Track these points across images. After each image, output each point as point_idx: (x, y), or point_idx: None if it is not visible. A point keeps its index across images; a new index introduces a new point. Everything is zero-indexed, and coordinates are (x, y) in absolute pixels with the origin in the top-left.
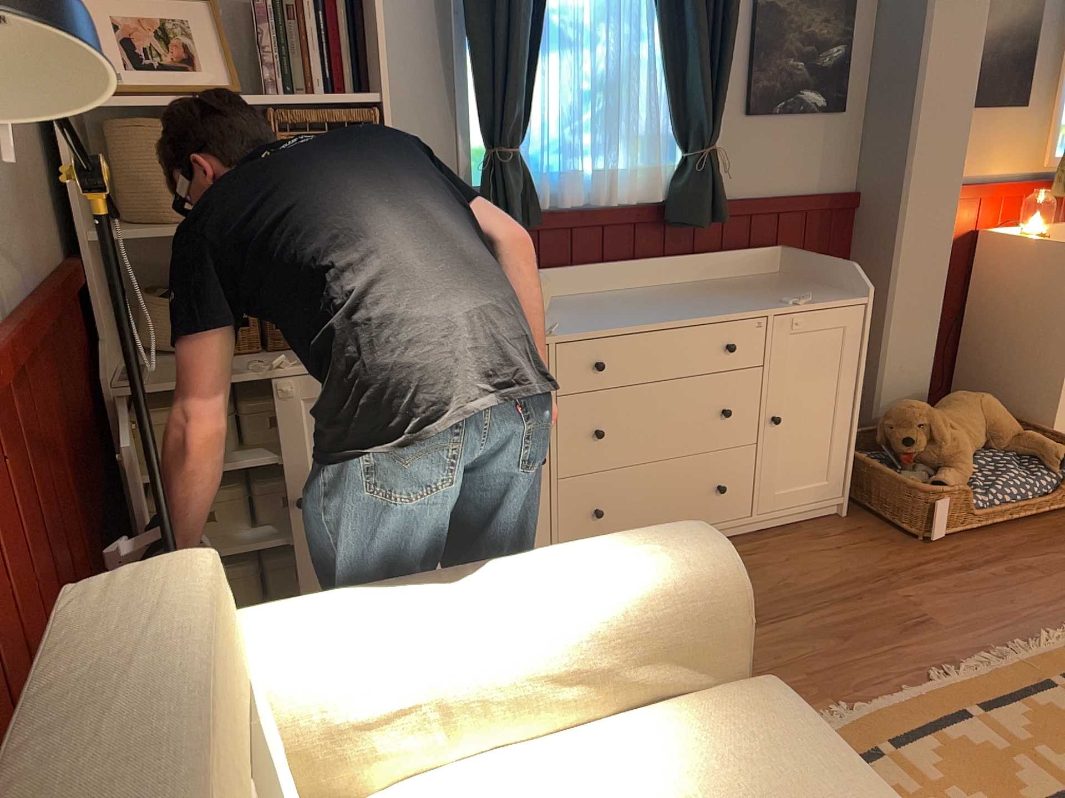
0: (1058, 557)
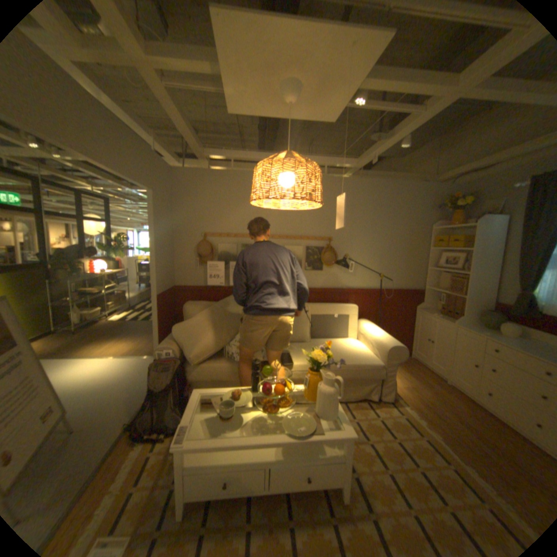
0: None
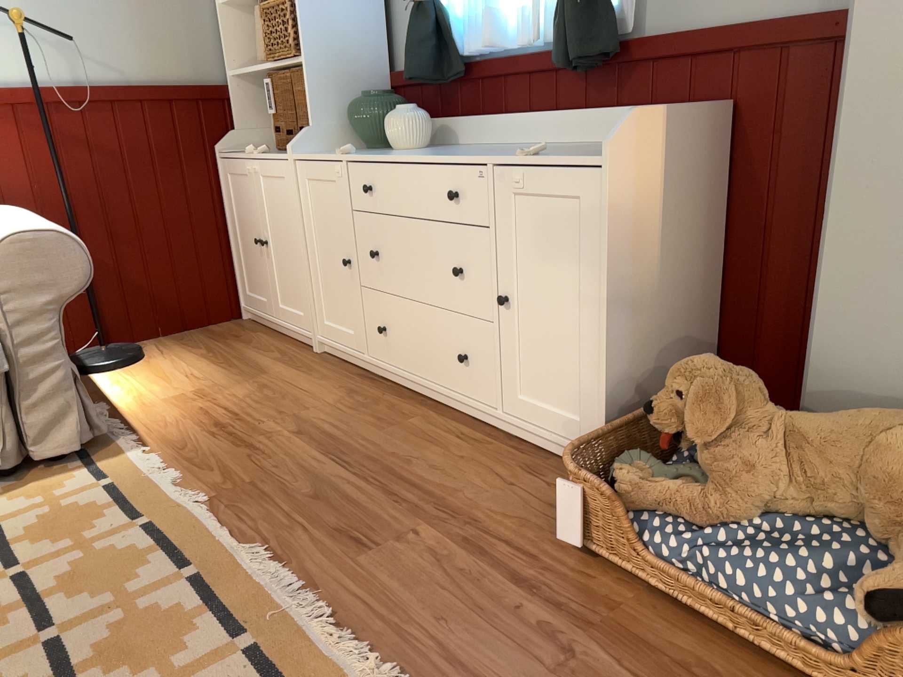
0: None
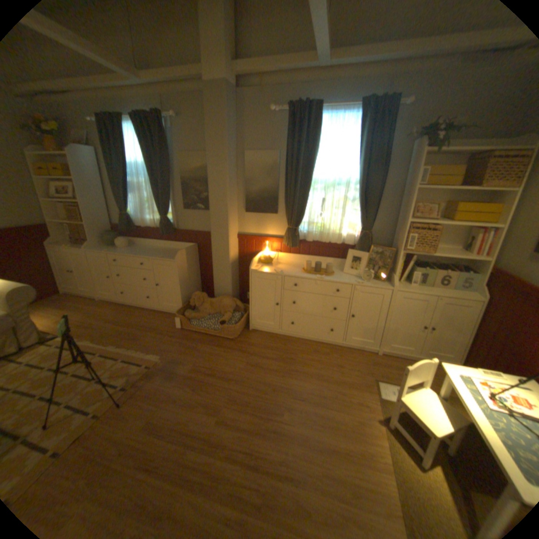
0: (192, 346)
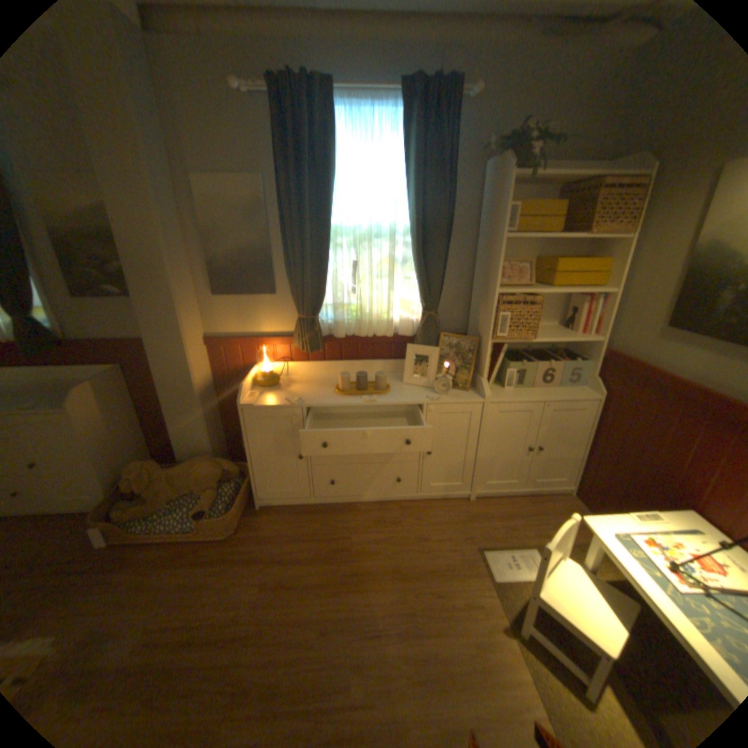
0: (138, 580)
